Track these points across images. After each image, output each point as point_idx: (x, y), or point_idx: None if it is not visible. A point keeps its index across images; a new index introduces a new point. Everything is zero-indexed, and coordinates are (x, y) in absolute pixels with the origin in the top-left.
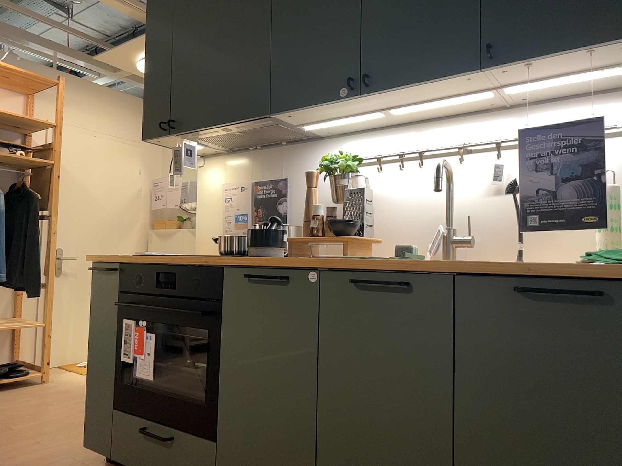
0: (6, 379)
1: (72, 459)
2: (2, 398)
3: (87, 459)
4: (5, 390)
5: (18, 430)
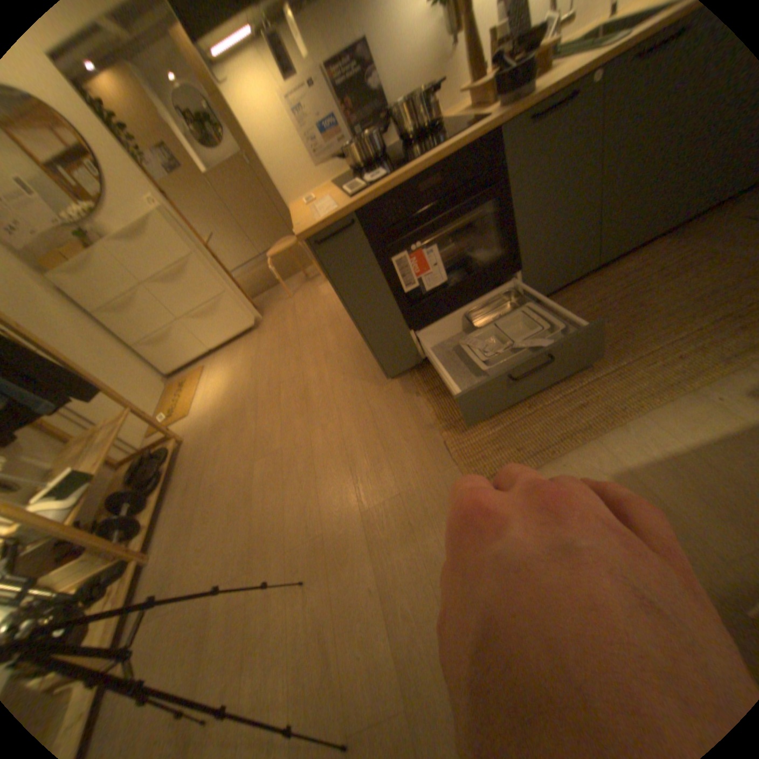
0: (162, 463)
1: (370, 398)
2: (192, 468)
3: (377, 389)
4: (171, 469)
5: (284, 442)
